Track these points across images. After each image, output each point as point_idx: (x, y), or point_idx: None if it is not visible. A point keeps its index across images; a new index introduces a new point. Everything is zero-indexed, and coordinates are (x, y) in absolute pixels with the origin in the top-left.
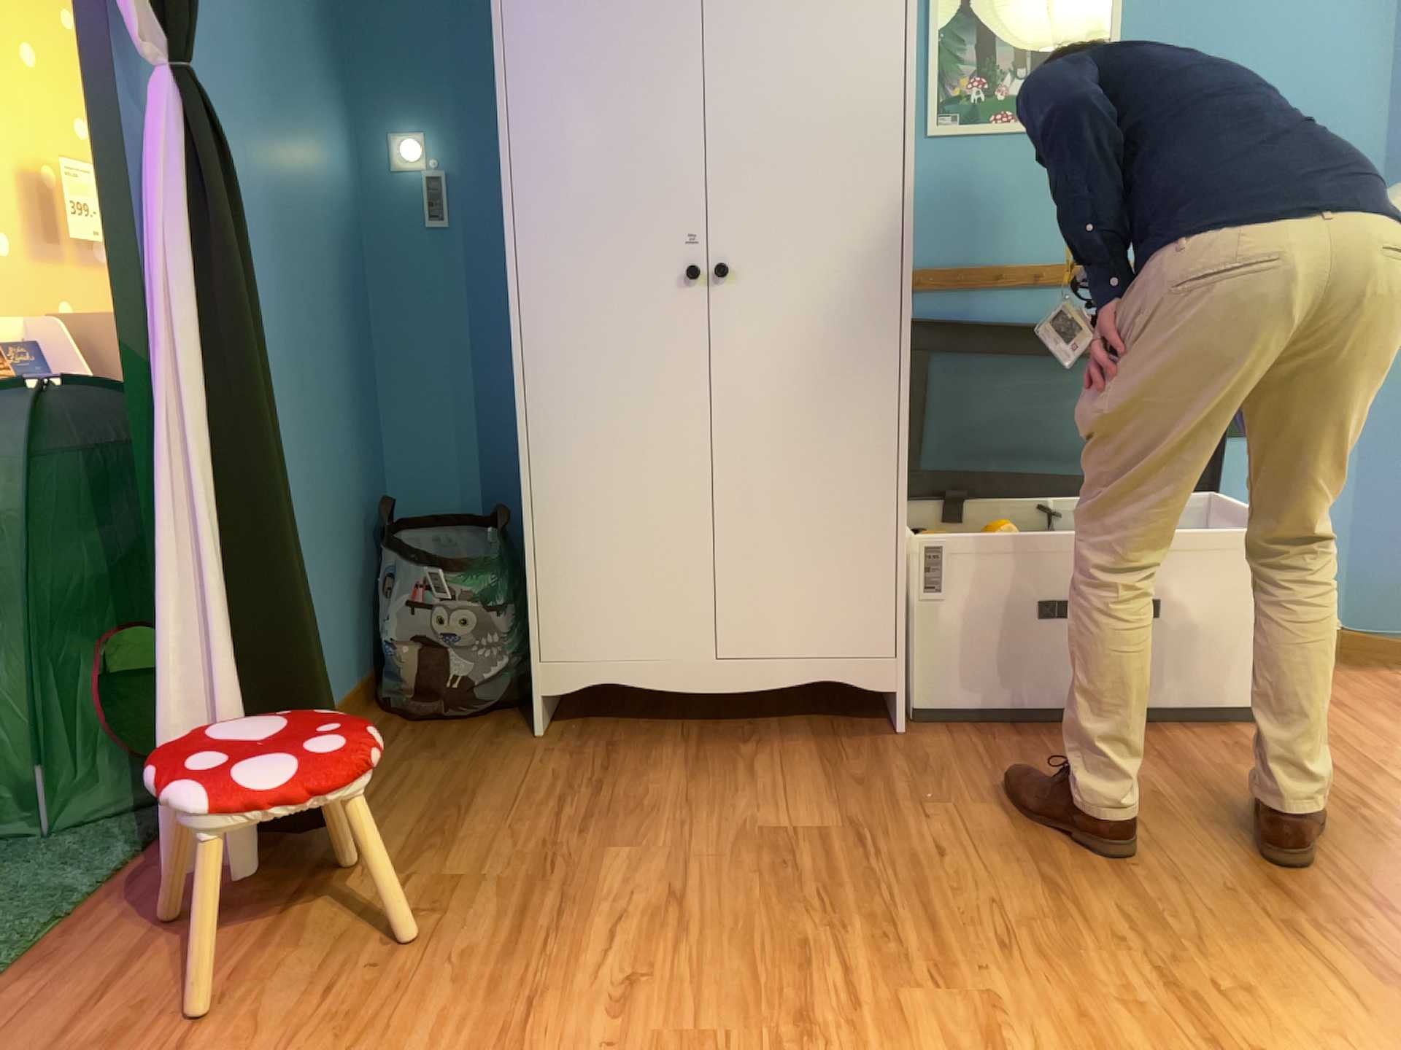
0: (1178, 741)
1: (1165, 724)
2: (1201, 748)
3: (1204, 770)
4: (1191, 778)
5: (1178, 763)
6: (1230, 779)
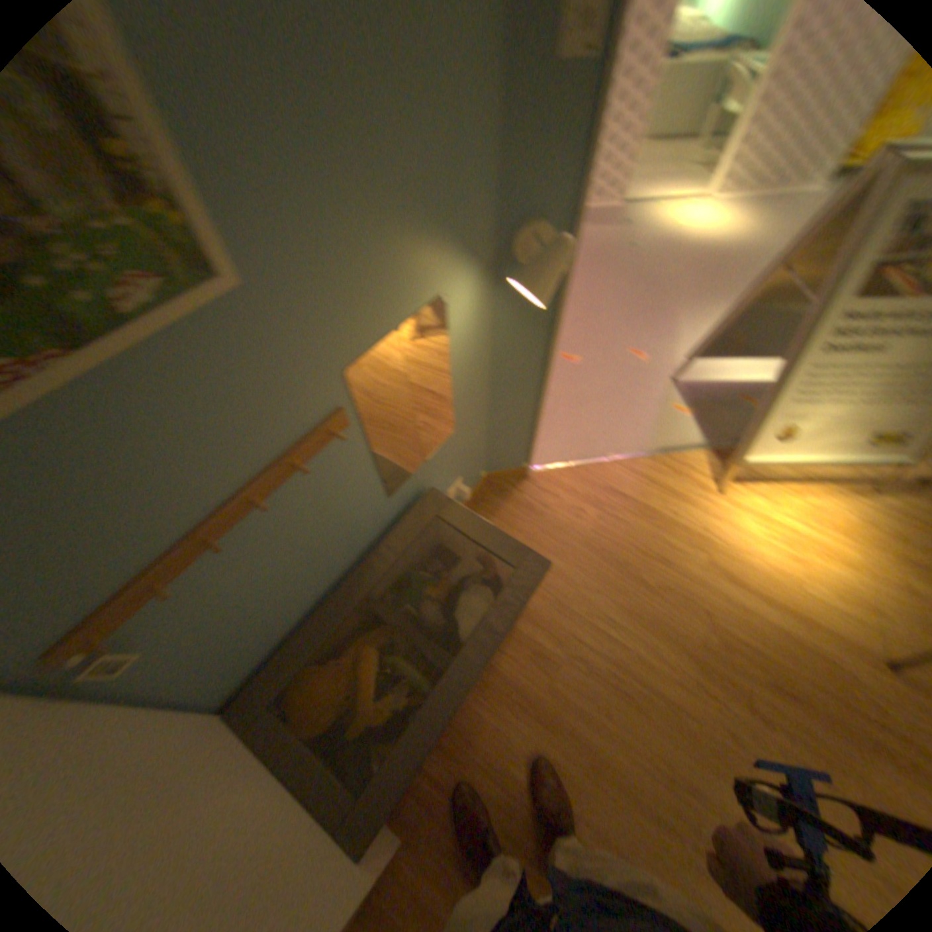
0: (513, 675)
1: (496, 661)
2: (527, 674)
3: (547, 705)
4: (550, 722)
5: (533, 706)
6: (562, 703)
